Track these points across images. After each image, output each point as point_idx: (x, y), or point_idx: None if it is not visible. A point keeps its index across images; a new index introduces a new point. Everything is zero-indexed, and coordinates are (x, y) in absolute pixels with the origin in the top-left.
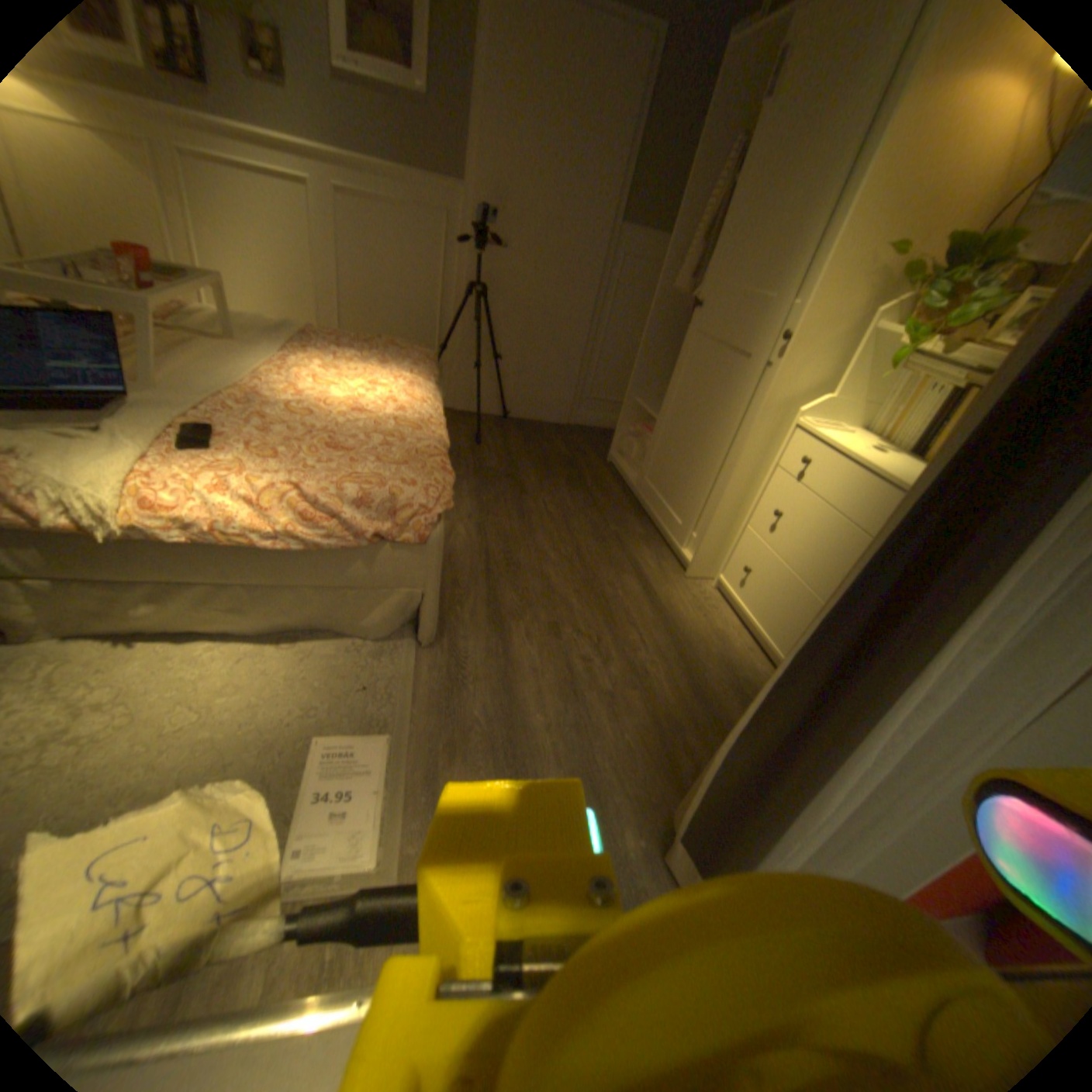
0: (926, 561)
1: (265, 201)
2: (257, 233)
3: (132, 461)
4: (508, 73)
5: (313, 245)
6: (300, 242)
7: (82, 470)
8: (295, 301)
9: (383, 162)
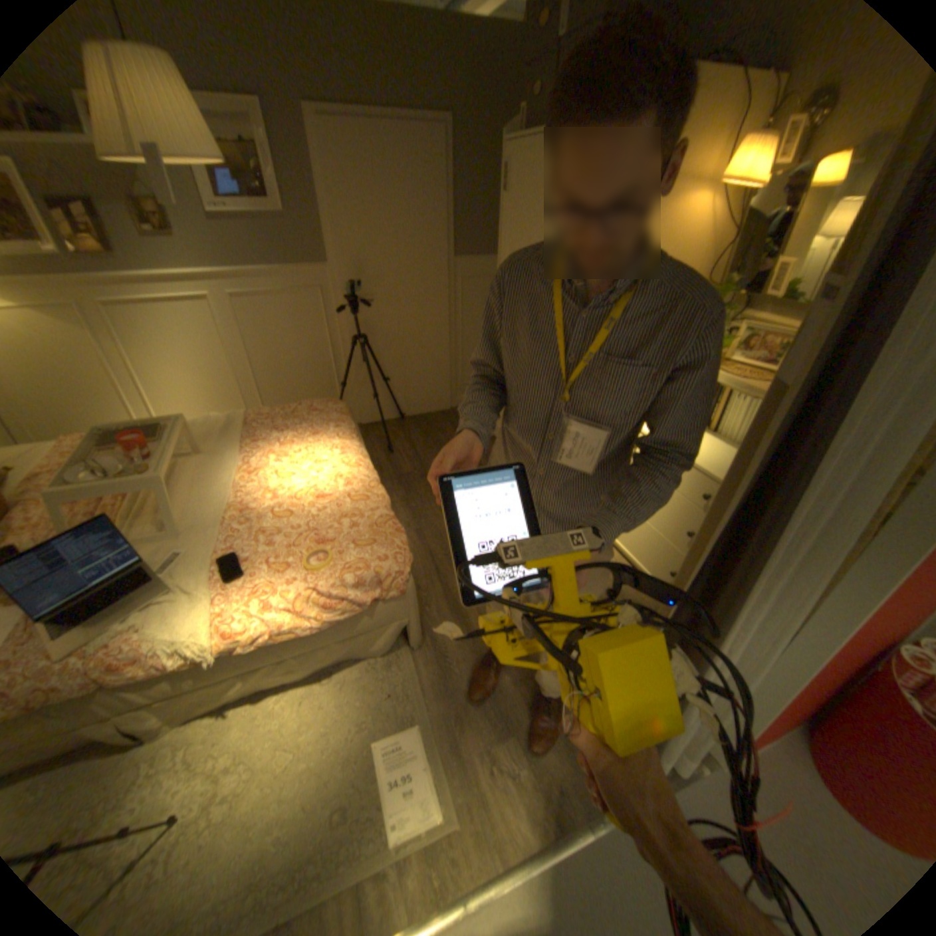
0: (709, 587)
1: (178, 321)
2: (178, 345)
3: (207, 612)
4: (341, 182)
5: (224, 340)
6: (213, 341)
7: (180, 632)
8: (220, 384)
9: (263, 268)
